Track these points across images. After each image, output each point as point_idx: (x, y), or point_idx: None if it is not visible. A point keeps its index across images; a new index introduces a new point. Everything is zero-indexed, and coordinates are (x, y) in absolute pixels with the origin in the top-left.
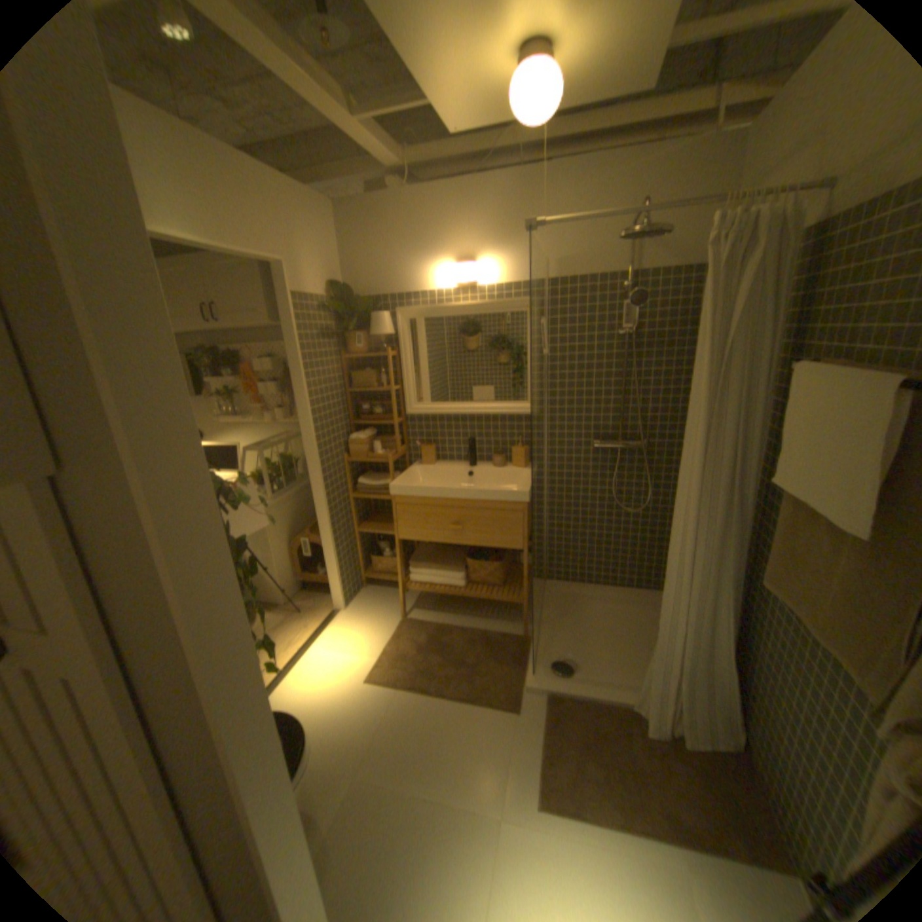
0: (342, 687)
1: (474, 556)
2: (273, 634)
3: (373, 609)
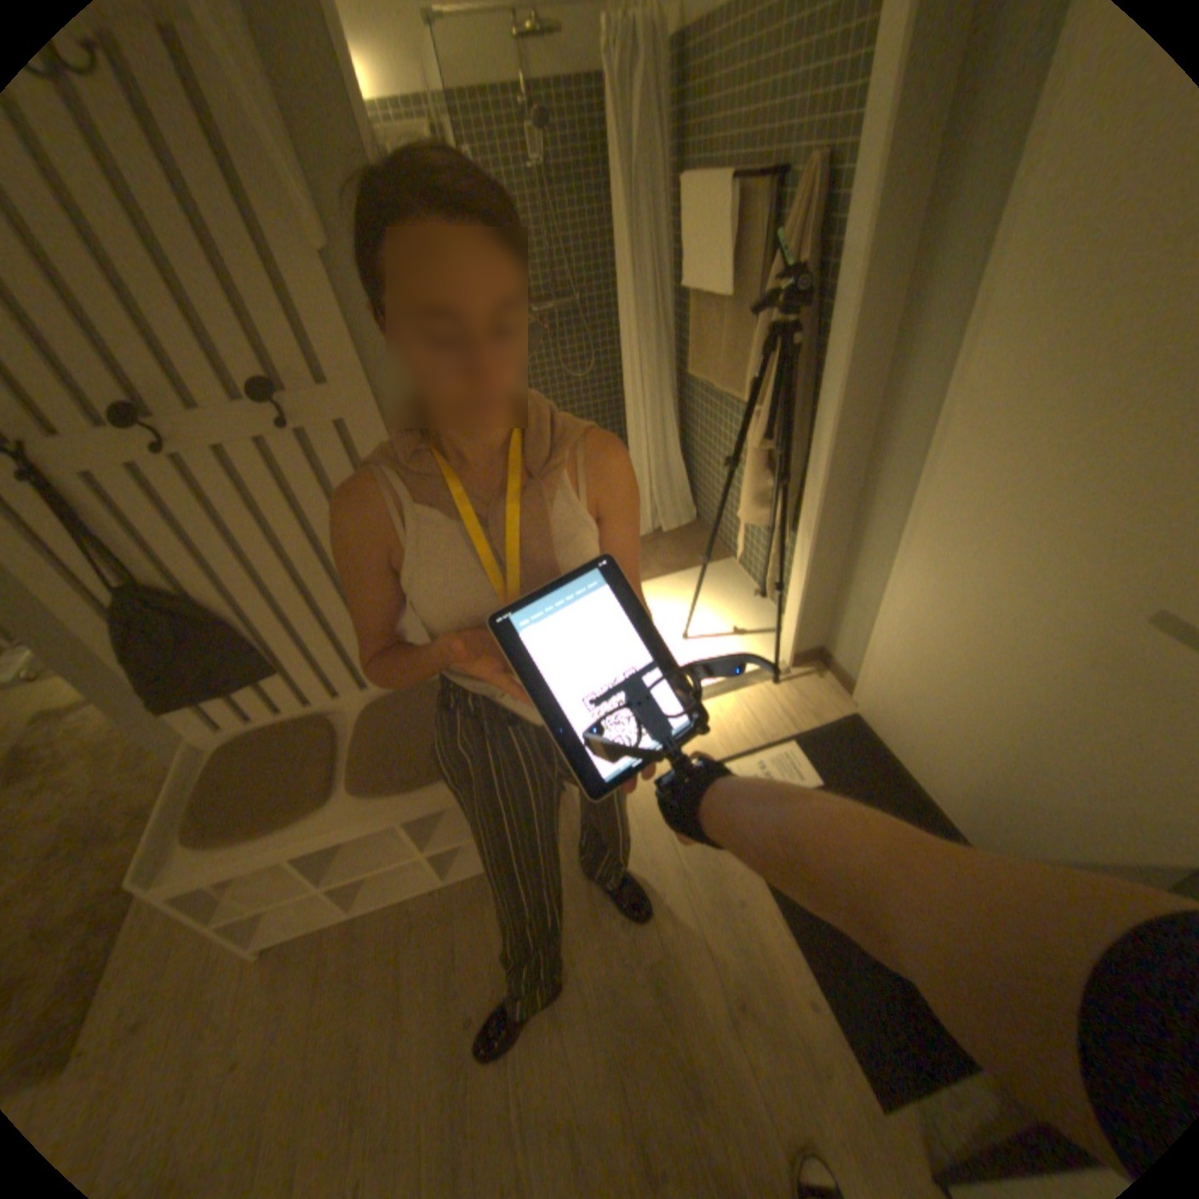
0: None
1: None
2: None
3: None
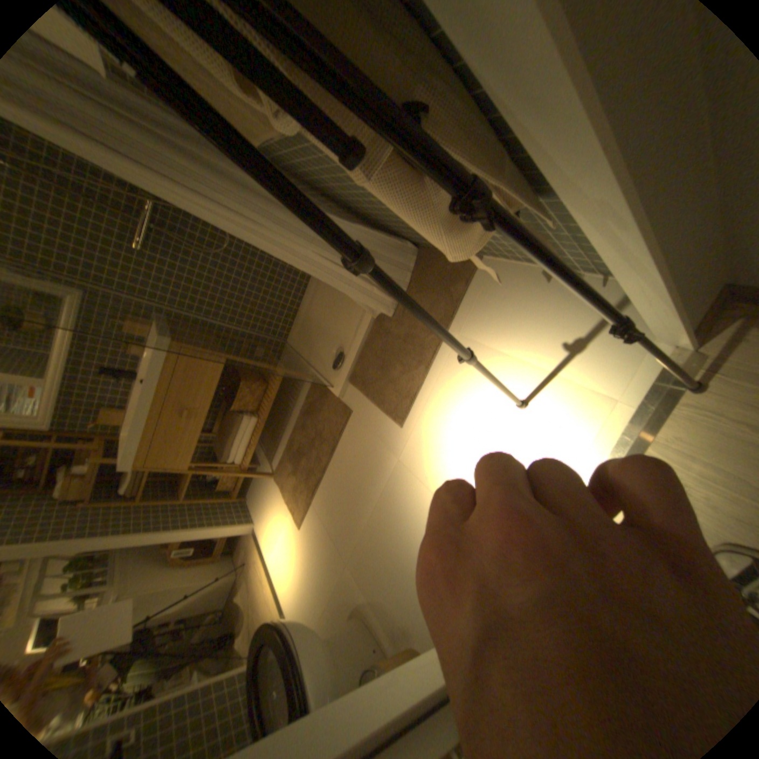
0: (297, 549)
1: (236, 400)
2: (251, 593)
3: (261, 499)
